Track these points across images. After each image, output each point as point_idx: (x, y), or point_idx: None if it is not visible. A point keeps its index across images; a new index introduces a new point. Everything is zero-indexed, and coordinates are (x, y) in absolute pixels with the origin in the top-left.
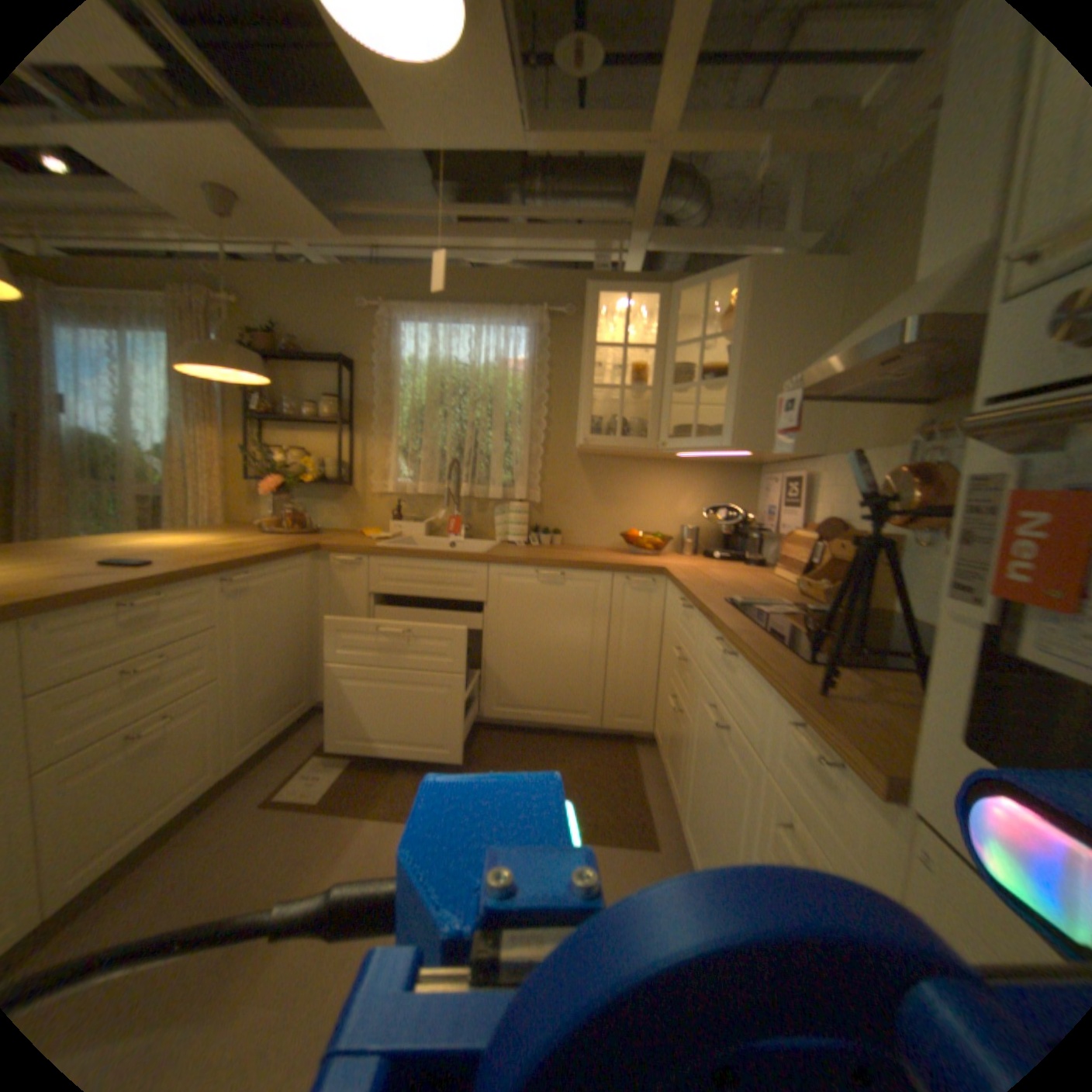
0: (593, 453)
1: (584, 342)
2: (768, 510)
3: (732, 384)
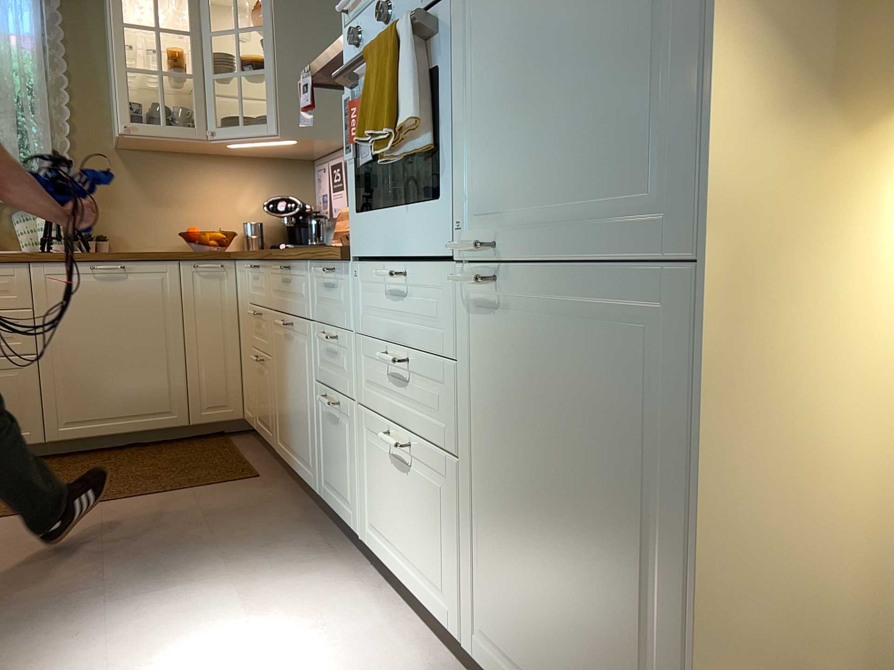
0: (134, 145)
1: (104, 20)
2: (321, 197)
3: (269, 74)
